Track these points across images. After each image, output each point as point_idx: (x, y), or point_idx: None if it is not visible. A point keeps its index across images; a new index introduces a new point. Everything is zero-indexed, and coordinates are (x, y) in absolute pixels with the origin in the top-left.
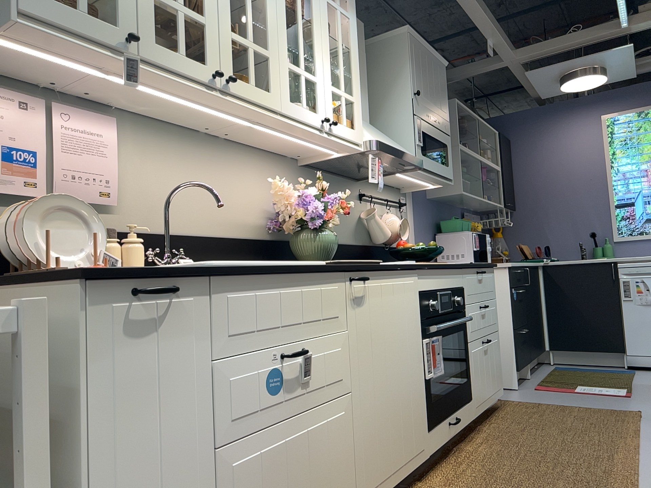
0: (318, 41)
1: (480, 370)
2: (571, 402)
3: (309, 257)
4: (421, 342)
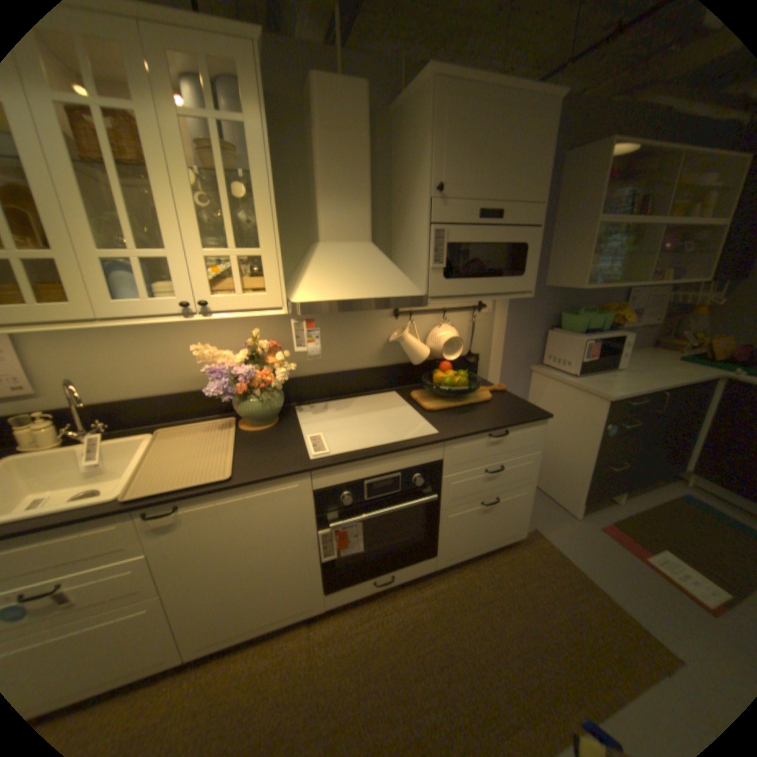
0: (160, 193)
1: (462, 531)
2: (612, 582)
3: (242, 419)
4: (316, 532)
